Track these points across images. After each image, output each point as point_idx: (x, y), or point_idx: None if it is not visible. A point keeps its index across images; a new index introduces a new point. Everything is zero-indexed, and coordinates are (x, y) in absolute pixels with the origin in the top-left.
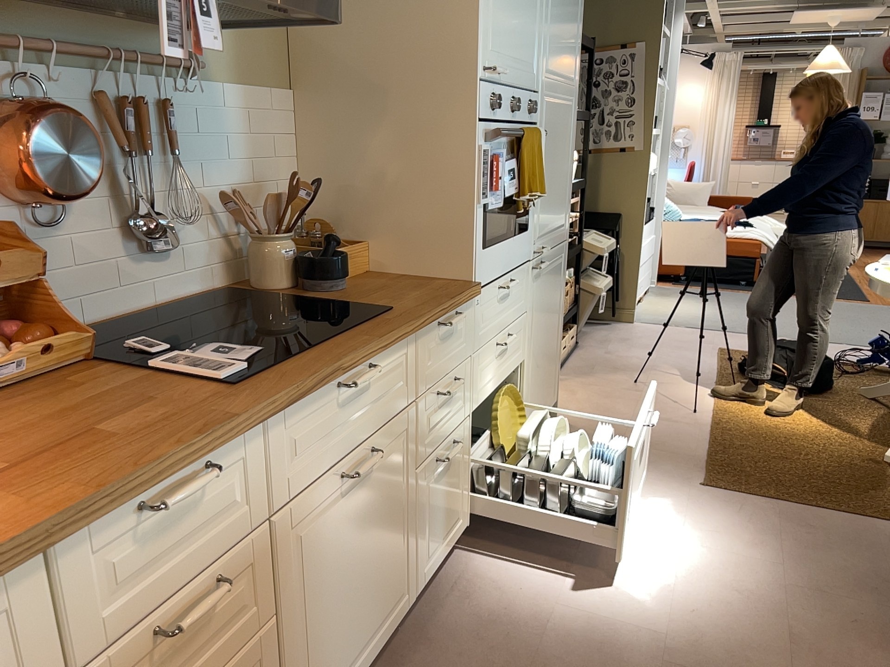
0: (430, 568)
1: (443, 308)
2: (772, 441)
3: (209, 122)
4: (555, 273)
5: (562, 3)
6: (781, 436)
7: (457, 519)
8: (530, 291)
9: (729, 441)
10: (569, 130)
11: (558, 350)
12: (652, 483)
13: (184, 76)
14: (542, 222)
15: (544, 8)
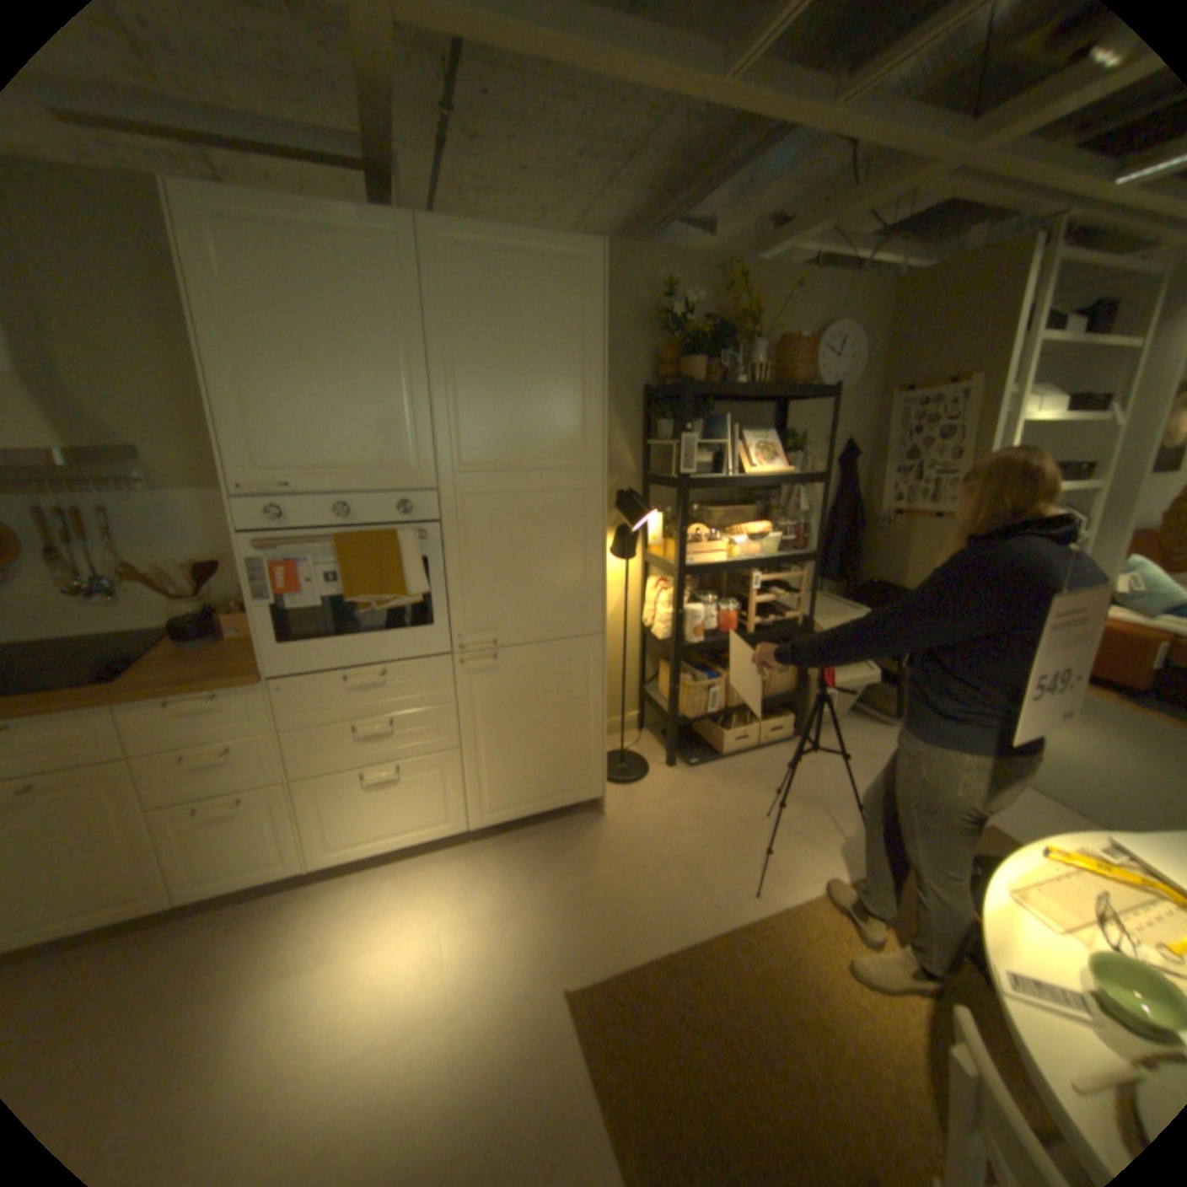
0: (206, 893)
1: (148, 695)
2: (776, 1015)
3: (155, 518)
4: (551, 669)
5: (501, 386)
6: (801, 1020)
7: (270, 865)
8: (456, 684)
9: (714, 970)
10: (573, 518)
11: (589, 747)
12: (530, 950)
13: (129, 488)
14: (483, 618)
15: (430, 401)
